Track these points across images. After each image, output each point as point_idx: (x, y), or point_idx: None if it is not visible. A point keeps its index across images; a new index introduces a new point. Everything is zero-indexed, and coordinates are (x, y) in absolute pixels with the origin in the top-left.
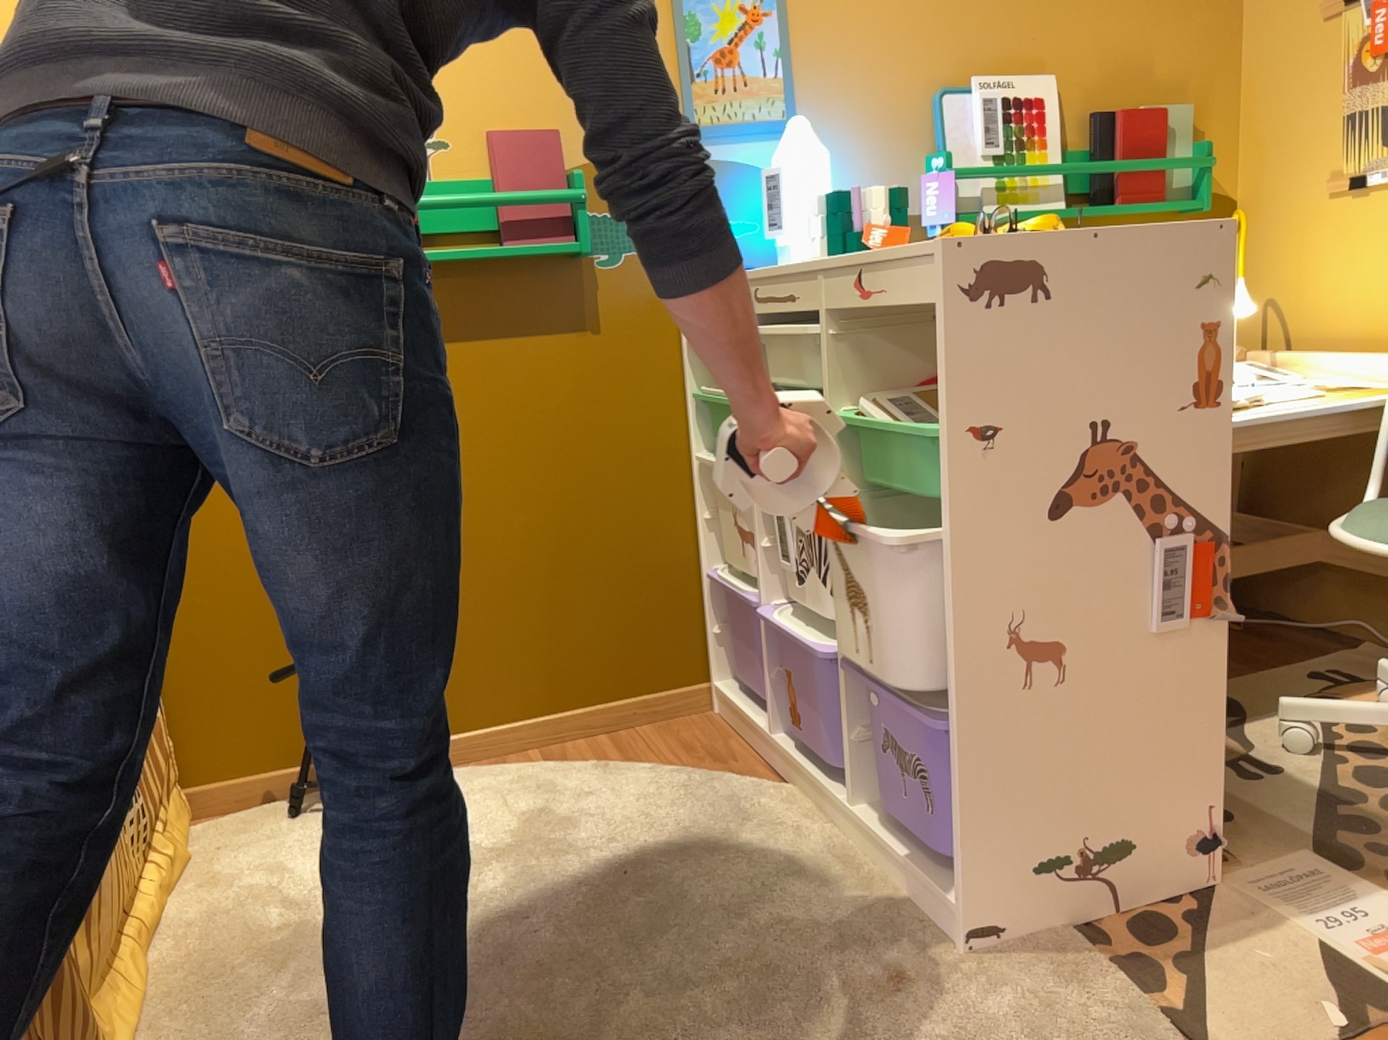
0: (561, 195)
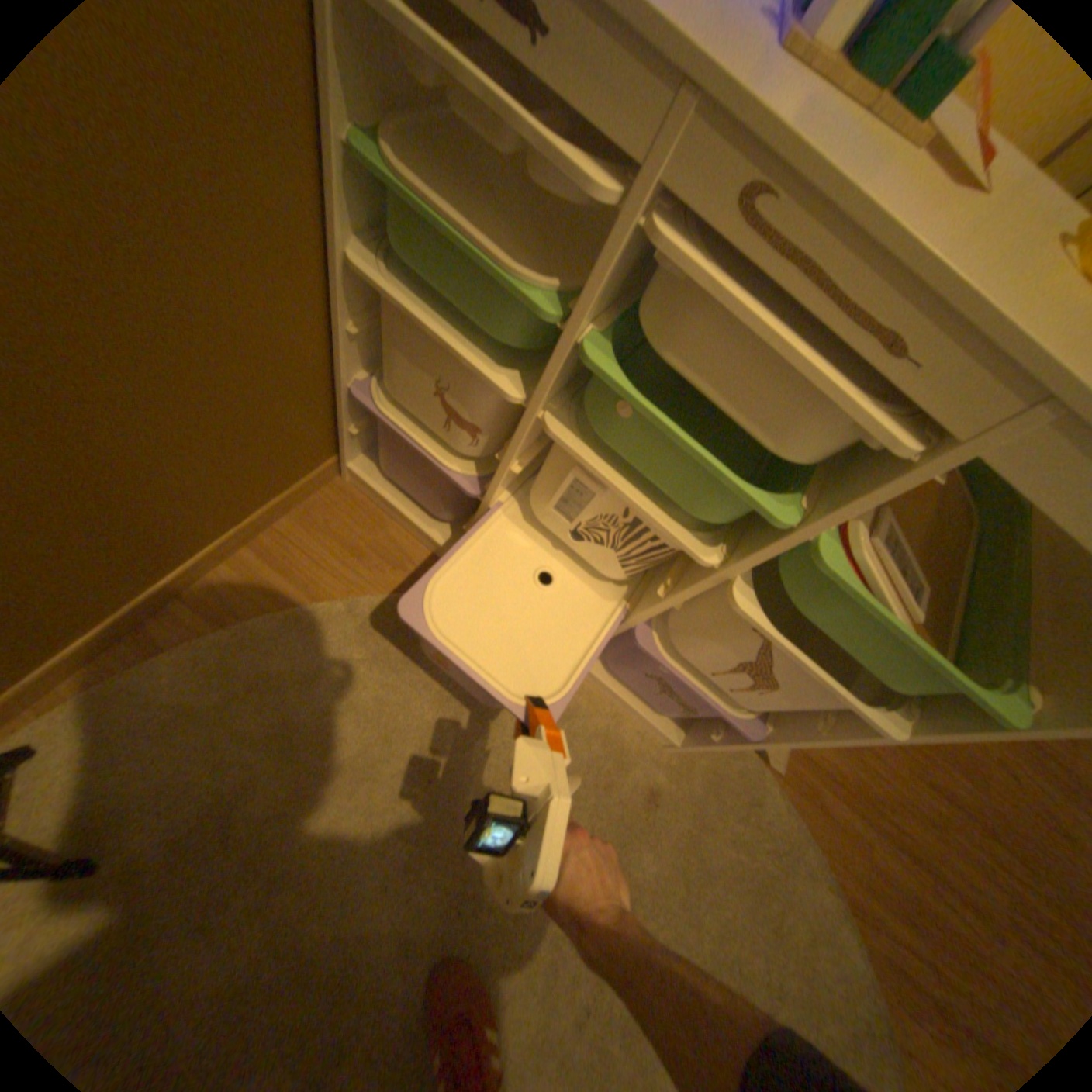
0: None
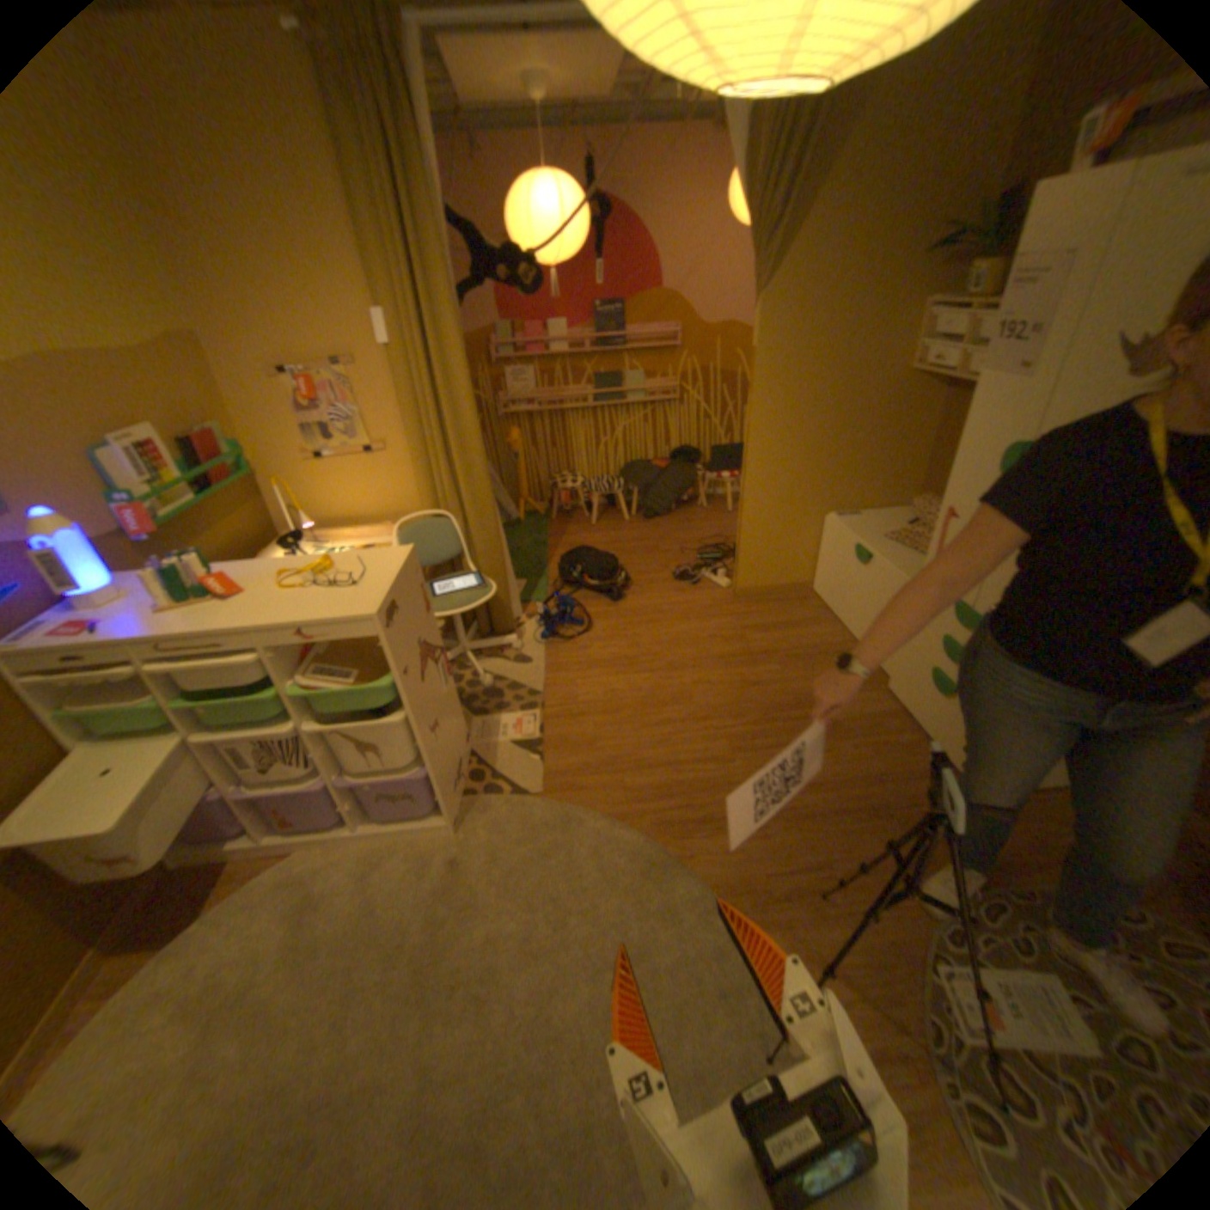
0: None
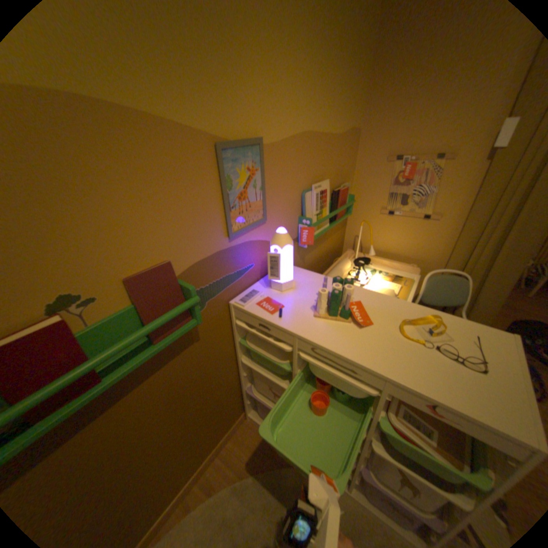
0: (187, 306)
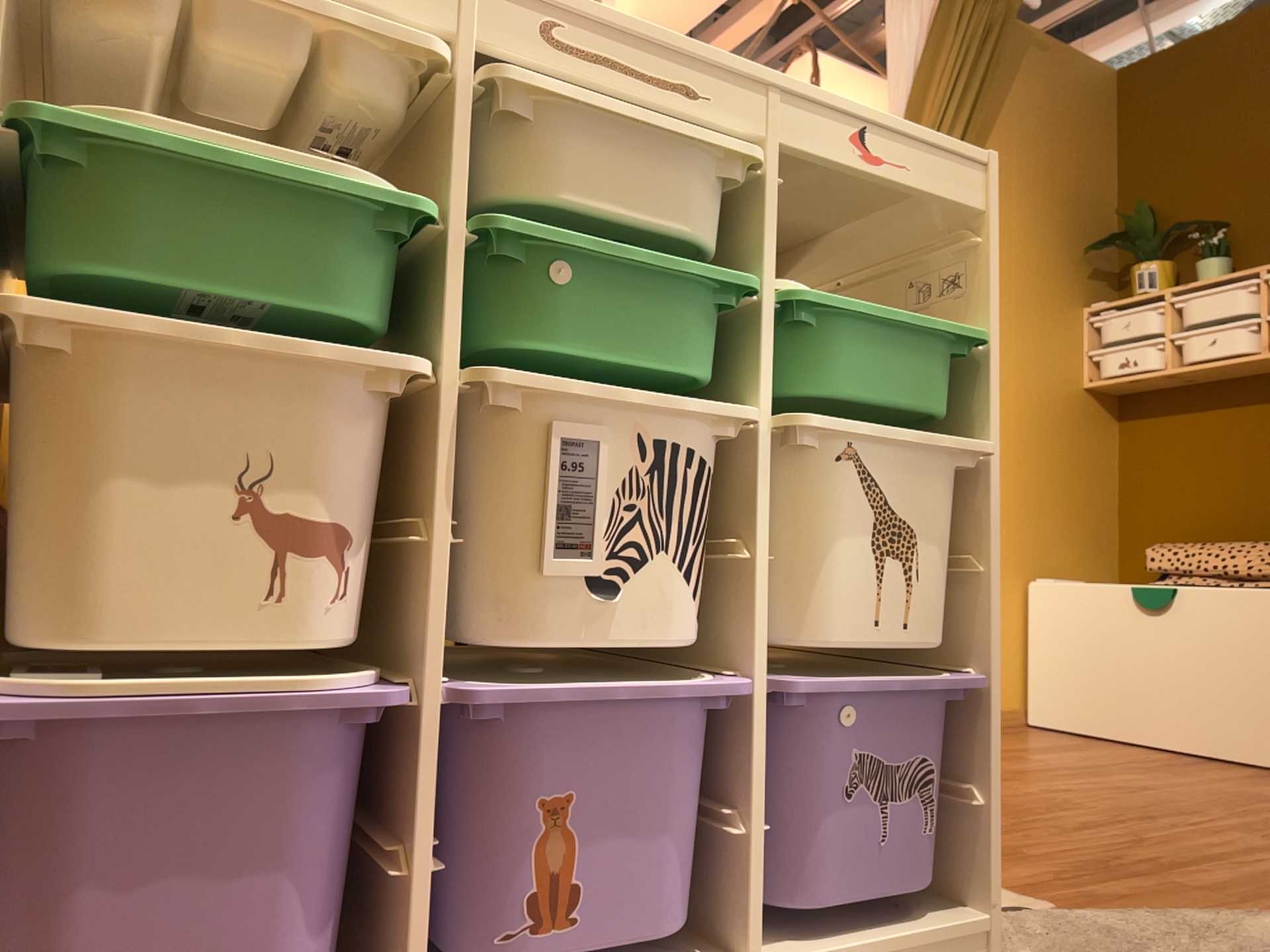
0: None
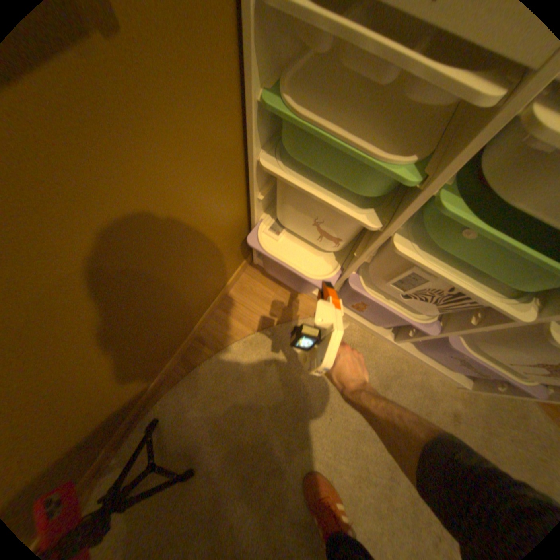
0: None
